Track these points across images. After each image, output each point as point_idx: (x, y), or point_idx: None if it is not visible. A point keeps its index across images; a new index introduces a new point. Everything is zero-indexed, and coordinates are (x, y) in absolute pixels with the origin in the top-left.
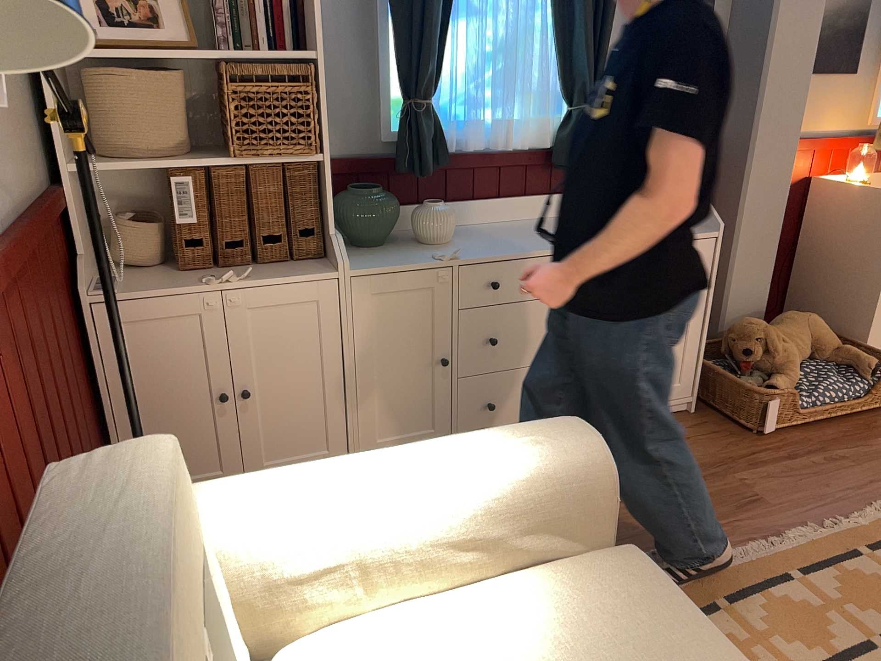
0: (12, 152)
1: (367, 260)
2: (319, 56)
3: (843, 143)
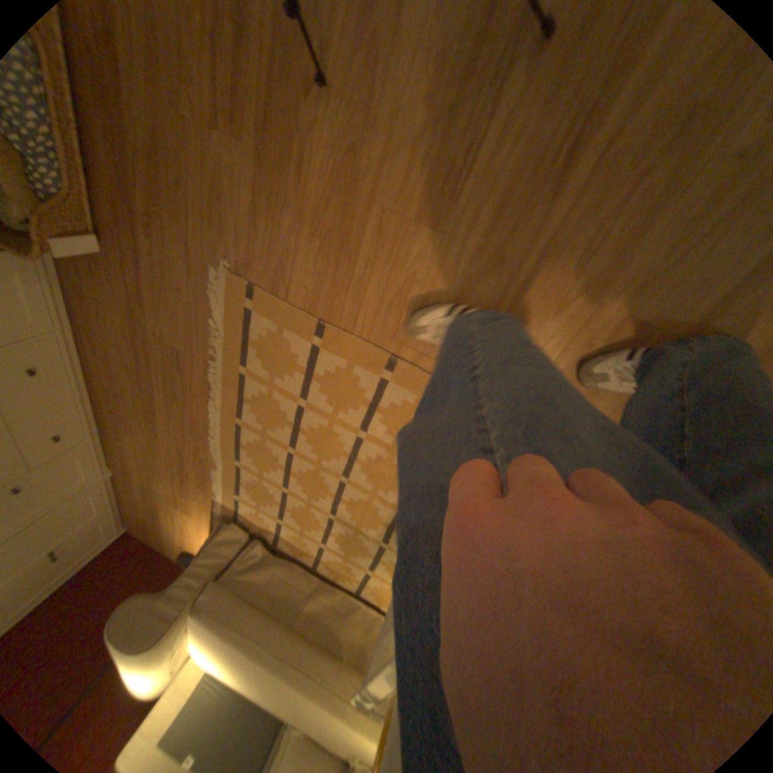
0: None
1: None
2: None
3: None
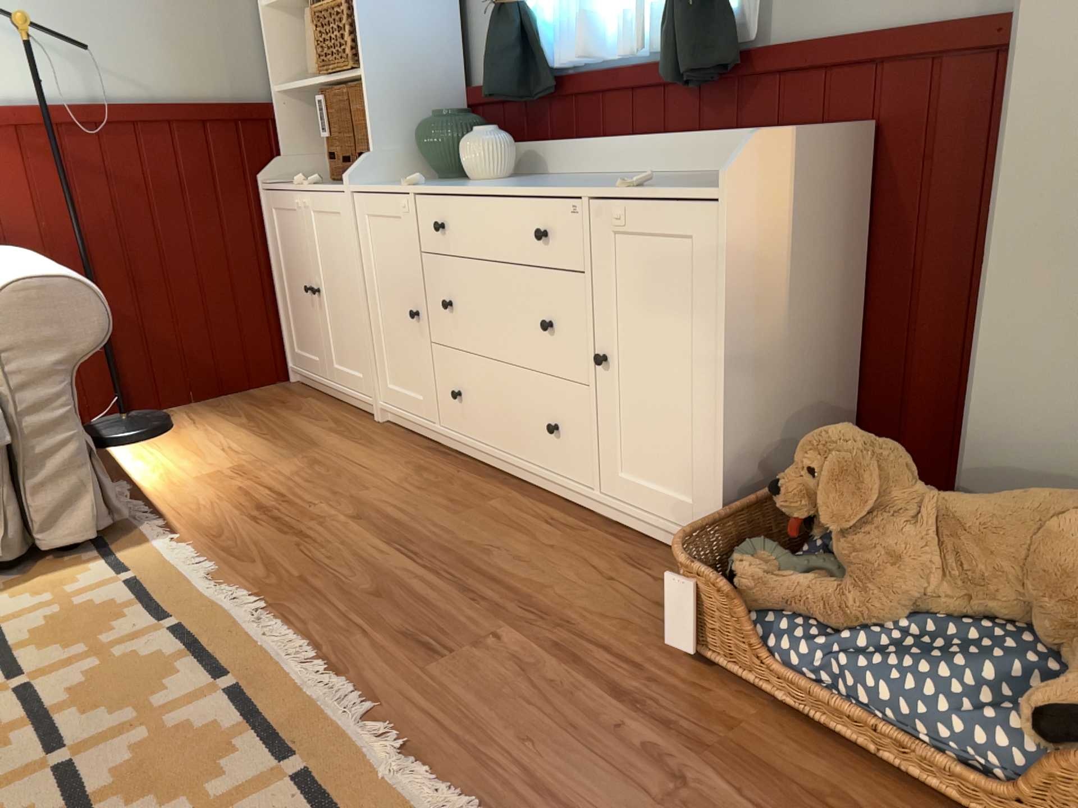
0: (179, 68)
1: (390, 184)
2: None
3: None
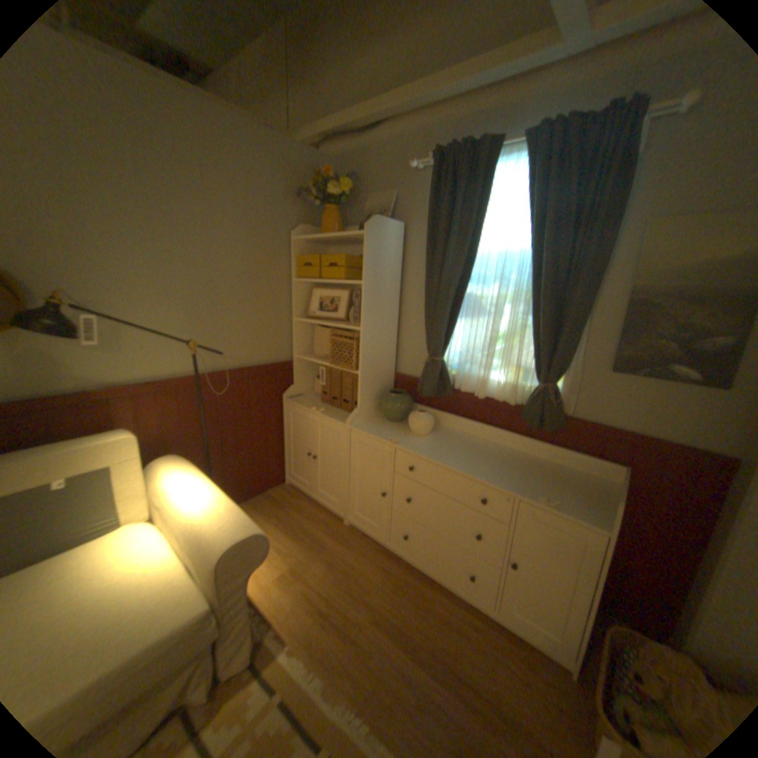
0: (253, 348)
1: (369, 426)
2: (367, 330)
3: None
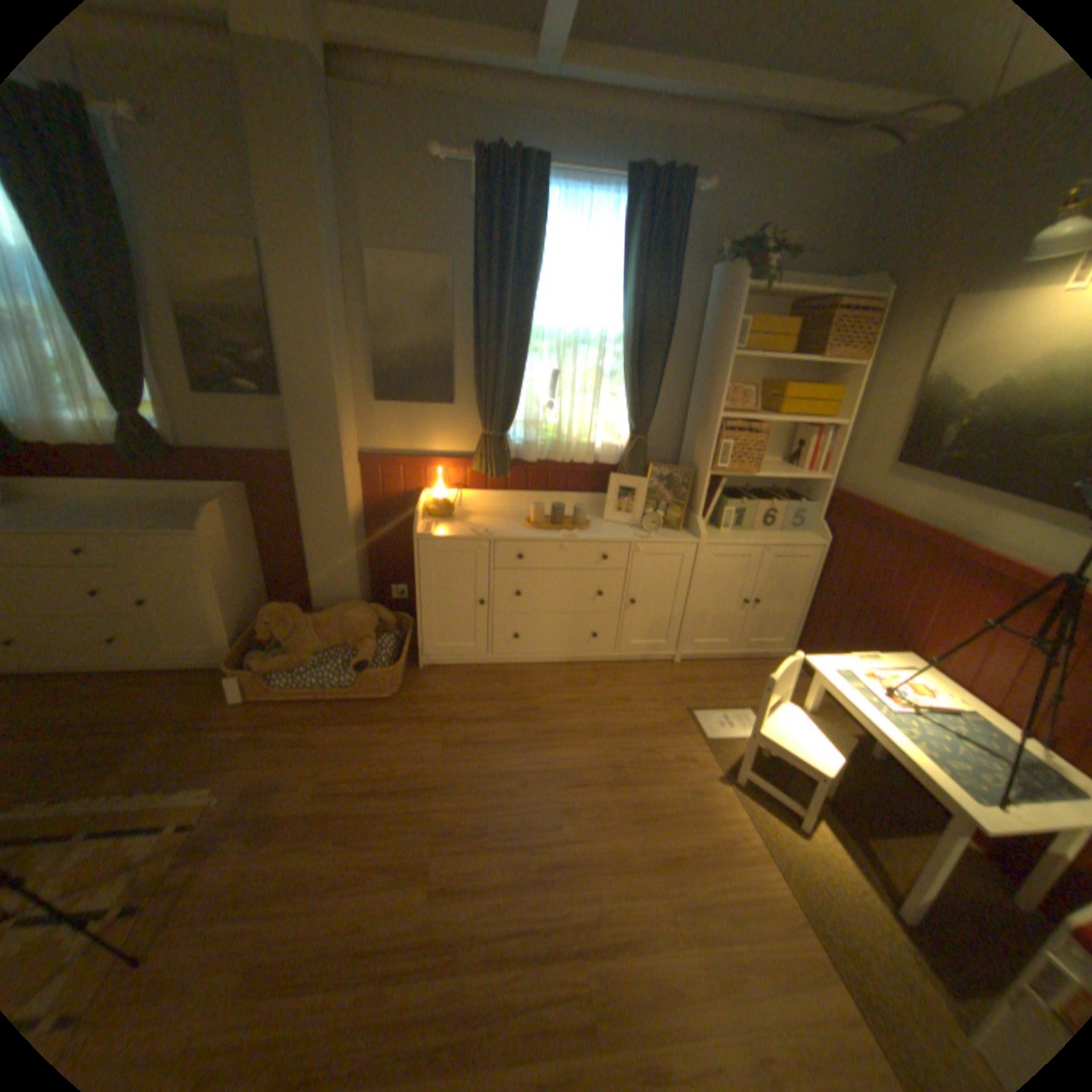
0: None
1: None
2: None
3: (448, 463)
